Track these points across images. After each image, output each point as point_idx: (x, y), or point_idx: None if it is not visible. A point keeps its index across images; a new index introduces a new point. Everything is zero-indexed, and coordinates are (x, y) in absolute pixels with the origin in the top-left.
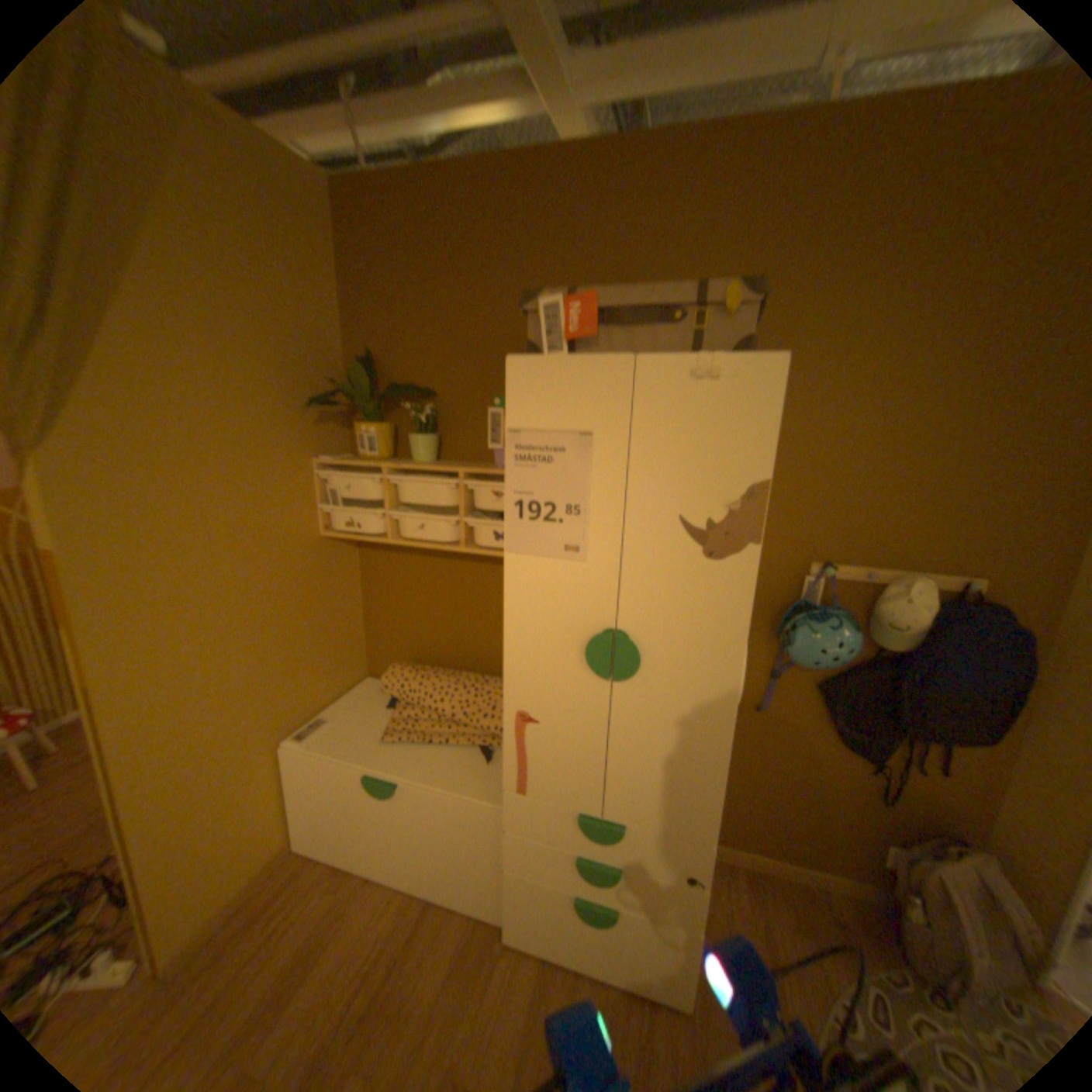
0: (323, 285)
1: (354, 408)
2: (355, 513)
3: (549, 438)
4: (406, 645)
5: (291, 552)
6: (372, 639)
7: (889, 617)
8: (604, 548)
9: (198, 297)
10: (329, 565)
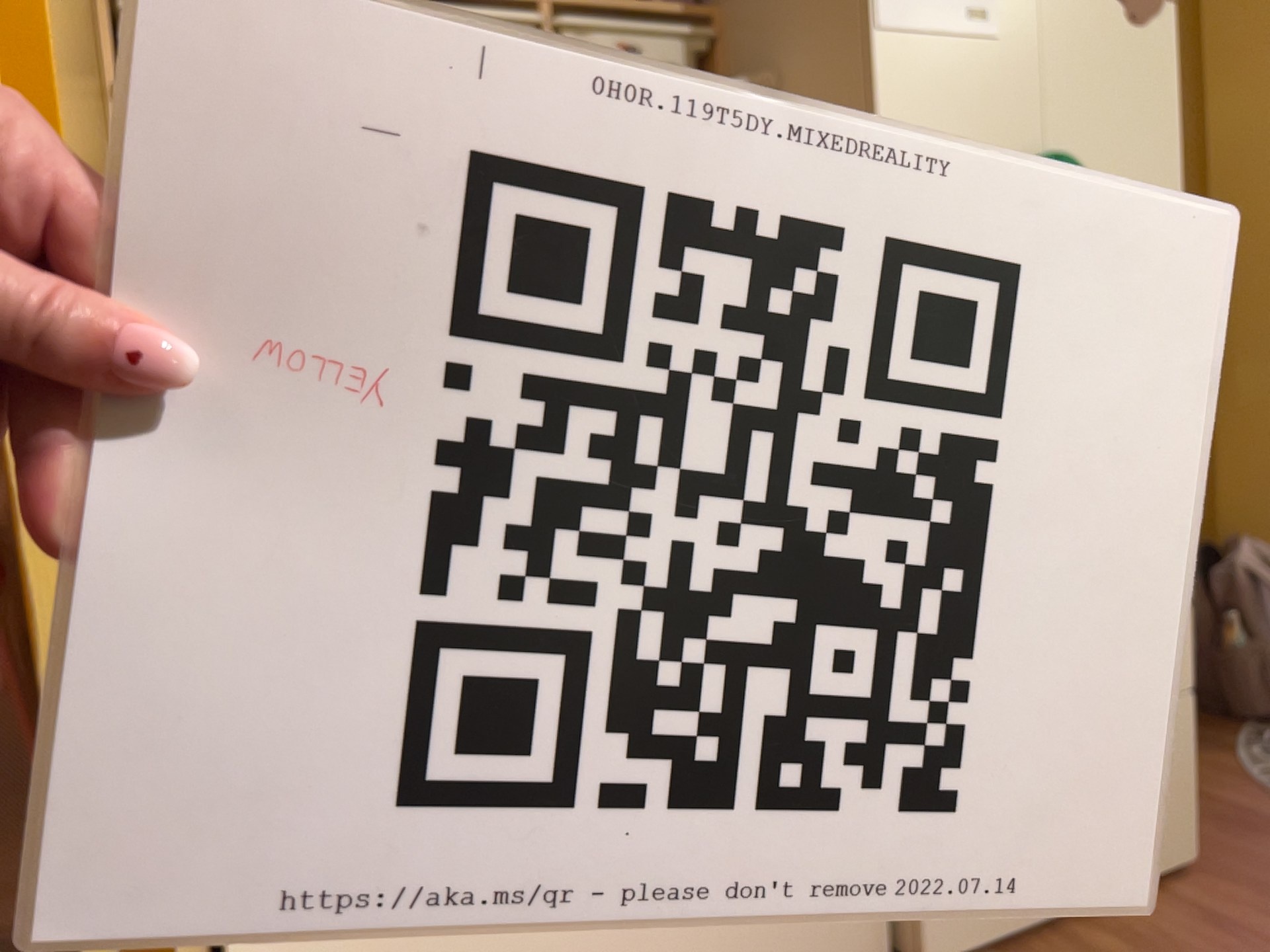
0: None
1: None
2: None
3: None
4: None
5: None
6: None
7: None
8: (1022, 10)
9: None
10: None
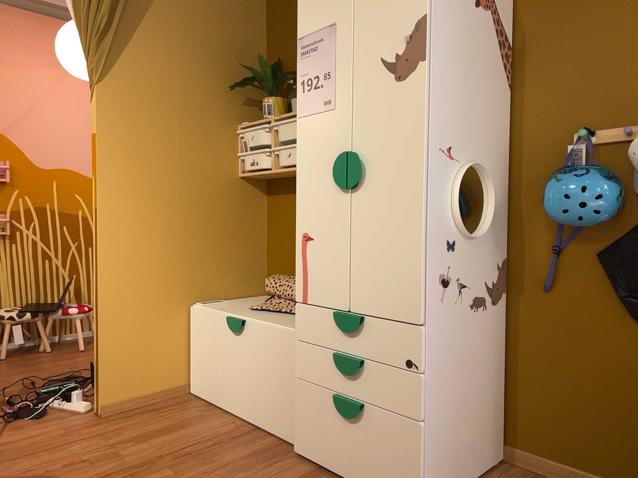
0: (256, 25)
1: (261, 88)
2: (256, 155)
3: (316, 35)
4: (288, 265)
5: (216, 178)
6: (268, 263)
7: (632, 158)
8: (343, 95)
9: (181, 25)
10: (242, 197)
